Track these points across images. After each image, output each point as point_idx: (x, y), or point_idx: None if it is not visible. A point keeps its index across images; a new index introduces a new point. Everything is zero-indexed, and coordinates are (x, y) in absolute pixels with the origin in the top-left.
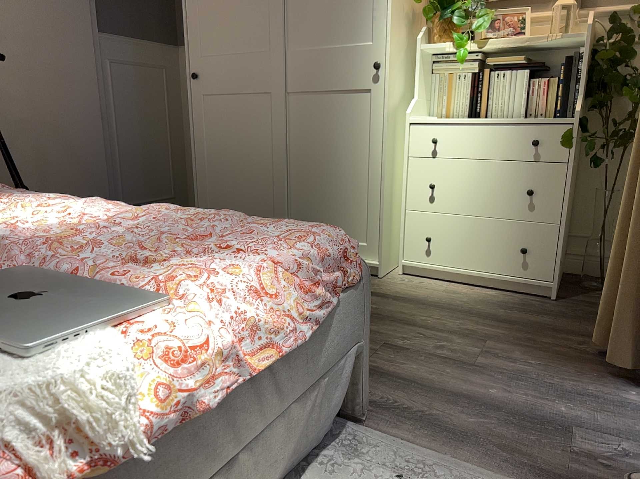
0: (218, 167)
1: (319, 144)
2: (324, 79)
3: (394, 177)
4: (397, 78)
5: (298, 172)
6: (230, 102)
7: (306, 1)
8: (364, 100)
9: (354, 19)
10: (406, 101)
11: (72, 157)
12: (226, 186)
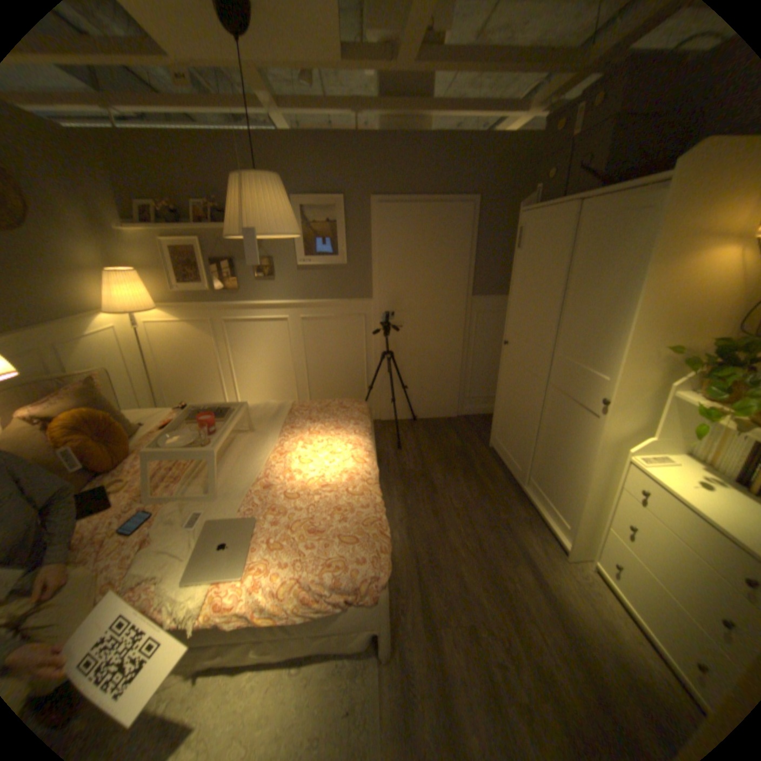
0: (506, 407)
1: (559, 432)
2: (572, 388)
3: (609, 495)
4: (633, 416)
5: (544, 442)
6: (519, 370)
7: (574, 321)
8: (594, 422)
9: (602, 352)
10: (652, 434)
11: (438, 370)
12: (507, 421)
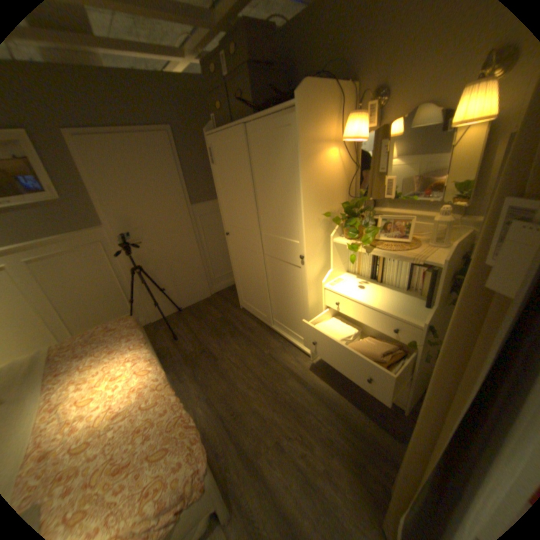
0: (242, 278)
1: (280, 284)
2: (278, 254)
3: (318, 312)
4: (317, 261)
5: (273, 294)
6: (241, 251)
7: (266, 210)
8: (298, 272)
9: (289, 227)
10: (328, 268)
11: (184, 267)
12: (246, 288)
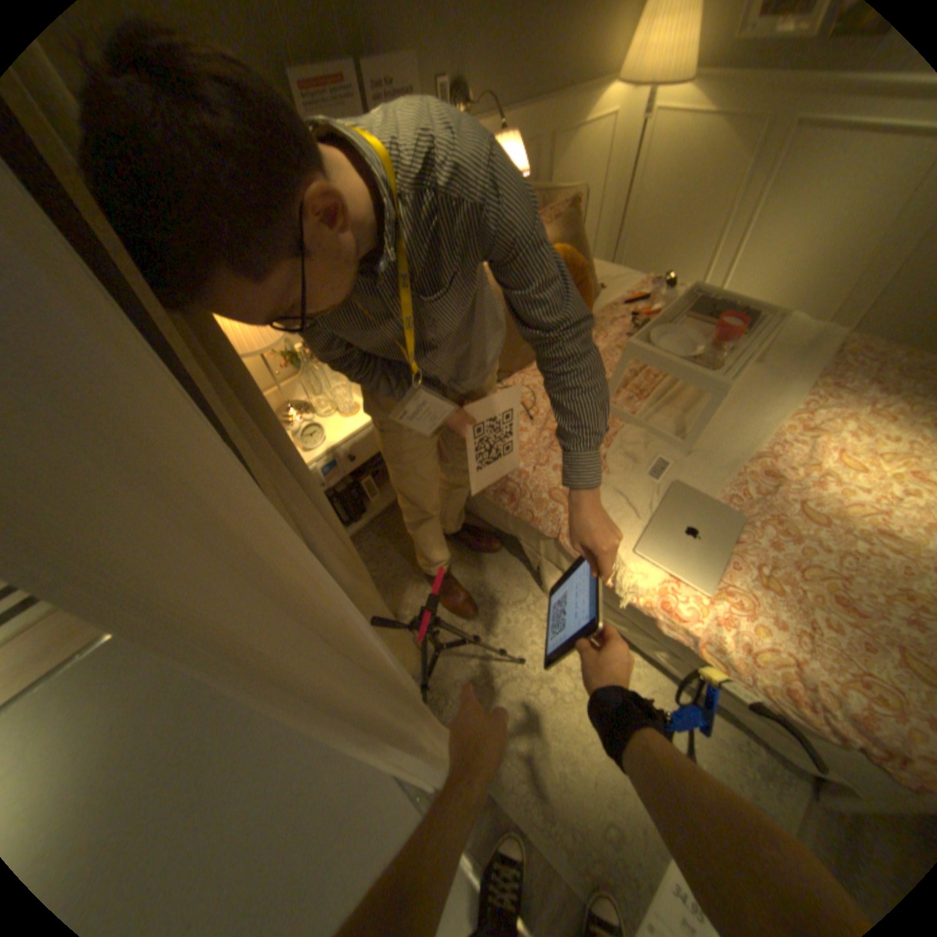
0: None
1: None
2: None
3: None
4: None
5: None
6: None
7: None
8: None
9: None
10: None
11: None
12: None
